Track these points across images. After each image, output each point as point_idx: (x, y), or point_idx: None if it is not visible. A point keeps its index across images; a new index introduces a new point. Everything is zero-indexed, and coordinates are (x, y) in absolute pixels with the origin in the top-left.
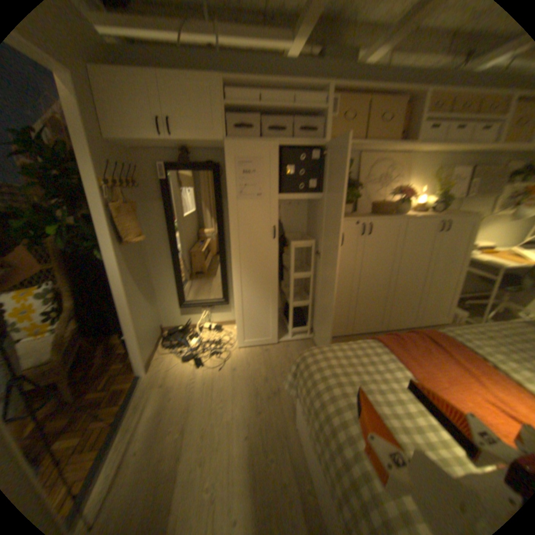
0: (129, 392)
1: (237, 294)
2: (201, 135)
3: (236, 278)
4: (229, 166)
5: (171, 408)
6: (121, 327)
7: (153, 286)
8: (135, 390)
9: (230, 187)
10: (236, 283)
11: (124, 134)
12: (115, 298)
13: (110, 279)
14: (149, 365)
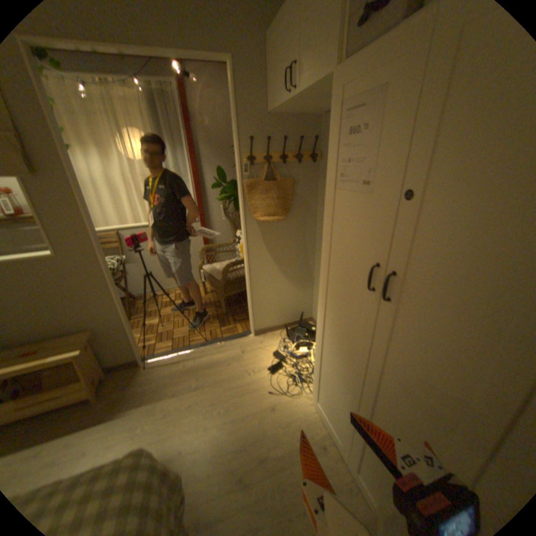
0: (235, 336)
1: (318, 337)
2: (317, 73)
3: (320, 315)
4: (334, 121)
5: (221, 371)
6: (247, 288)
7: (313, 274)
8: (239, 339)
9: (331, 163)
10: (319, 322)
11: (275, 102)
12: (245, 263)
13: (243, 246)
14: (265, 334)
